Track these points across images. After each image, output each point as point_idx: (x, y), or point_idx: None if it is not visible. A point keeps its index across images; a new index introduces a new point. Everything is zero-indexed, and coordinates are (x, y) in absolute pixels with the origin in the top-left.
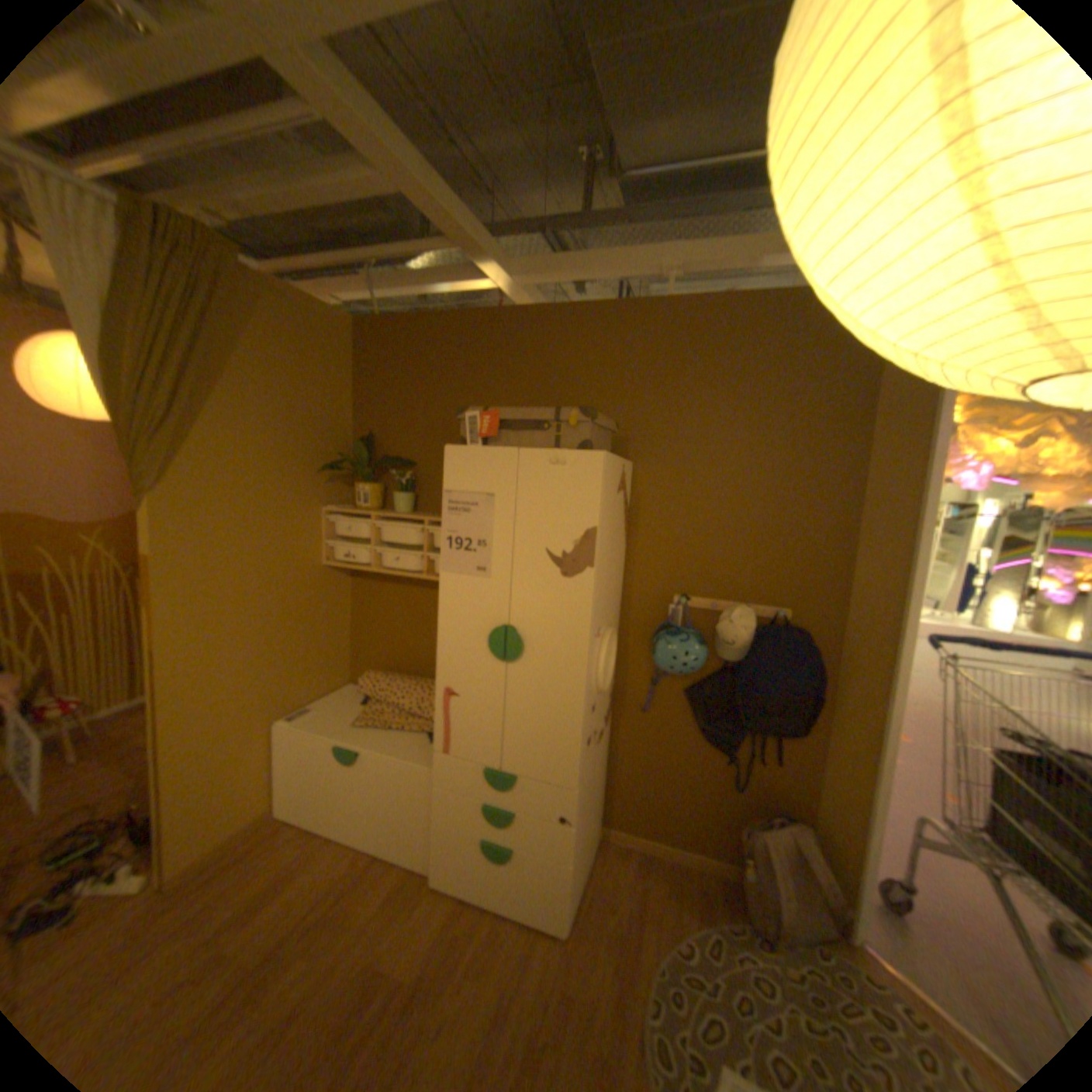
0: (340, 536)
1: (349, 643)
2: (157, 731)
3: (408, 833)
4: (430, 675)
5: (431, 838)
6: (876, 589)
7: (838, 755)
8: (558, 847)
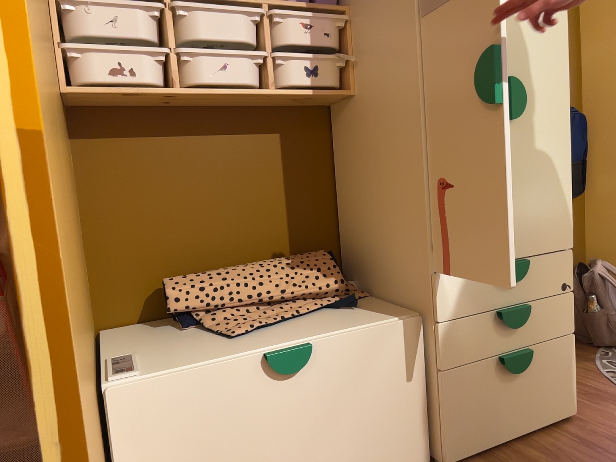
0: (90, 38)
1: (86, 259)
2: (66, 390)
3: (397, 420)
4: (248, 261)
5: (441, 397)
6: (601, 65)
7: (593, 199)
8: (564, 315)
